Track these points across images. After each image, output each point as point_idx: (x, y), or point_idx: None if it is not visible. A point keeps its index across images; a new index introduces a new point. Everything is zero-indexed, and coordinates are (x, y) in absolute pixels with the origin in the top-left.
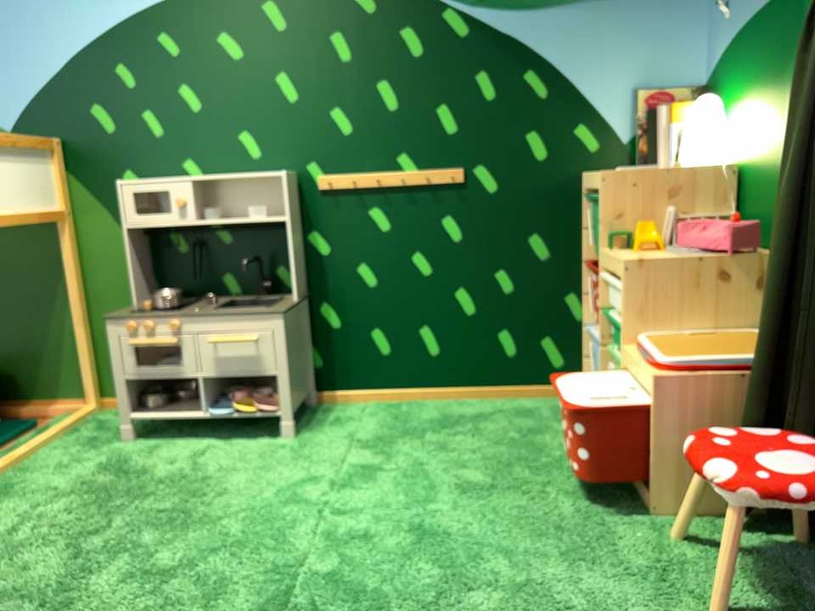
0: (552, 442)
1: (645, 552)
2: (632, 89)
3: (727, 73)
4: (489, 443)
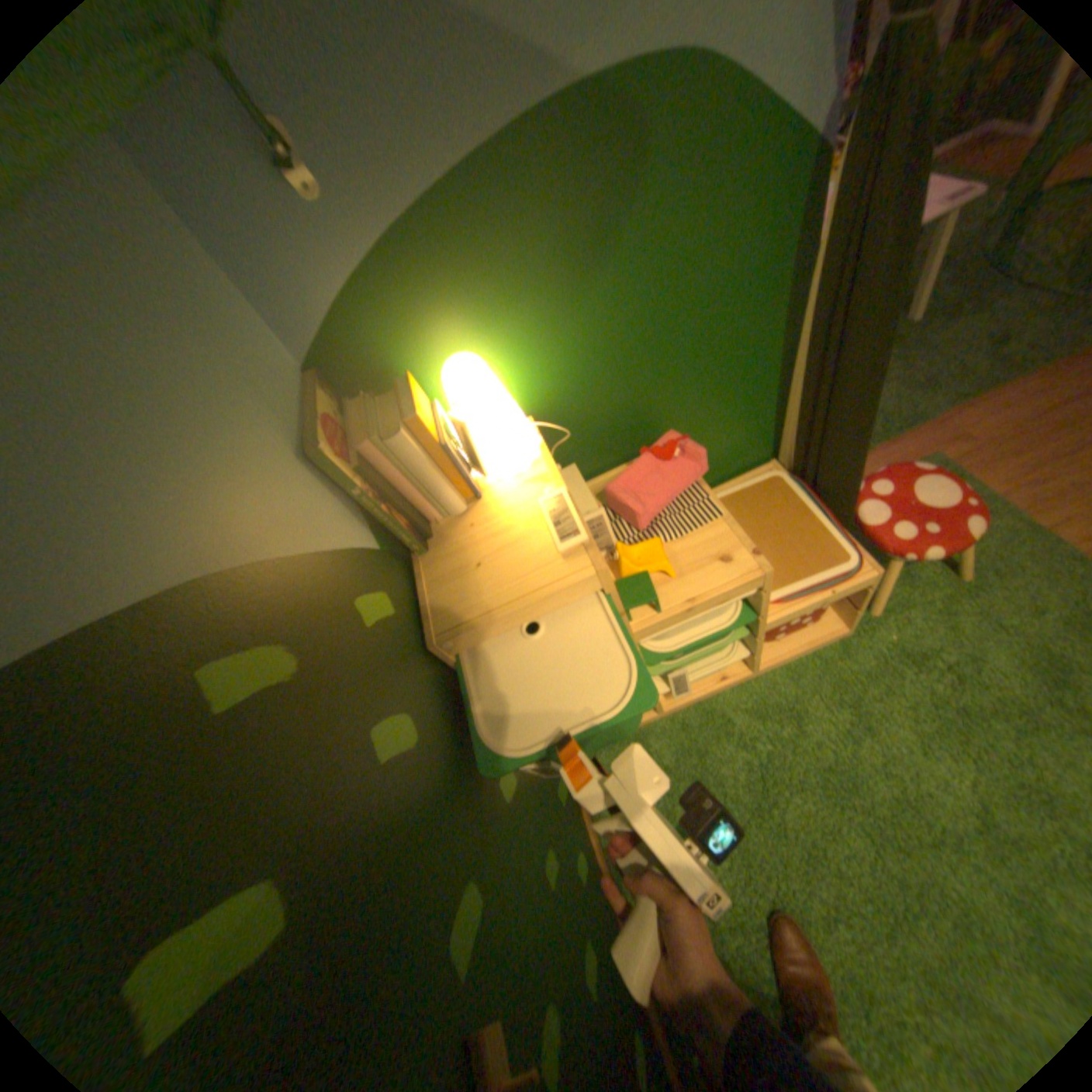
0: (734, 761)
1: (914, 632)
2: (301, 451)
3: (397, 310)
4: (777, 846)
